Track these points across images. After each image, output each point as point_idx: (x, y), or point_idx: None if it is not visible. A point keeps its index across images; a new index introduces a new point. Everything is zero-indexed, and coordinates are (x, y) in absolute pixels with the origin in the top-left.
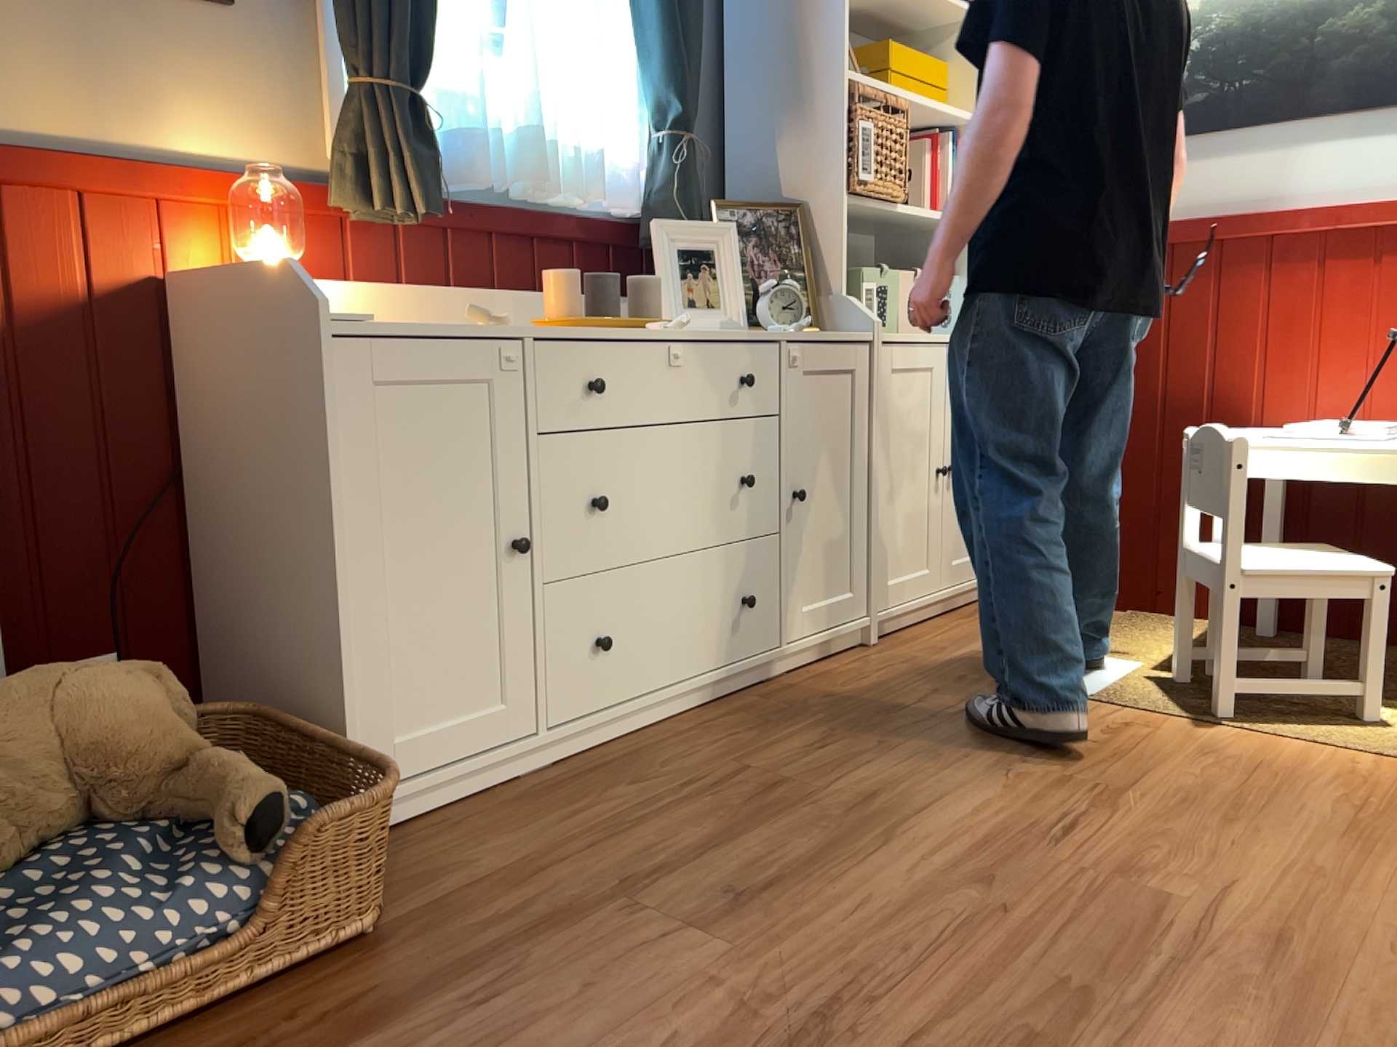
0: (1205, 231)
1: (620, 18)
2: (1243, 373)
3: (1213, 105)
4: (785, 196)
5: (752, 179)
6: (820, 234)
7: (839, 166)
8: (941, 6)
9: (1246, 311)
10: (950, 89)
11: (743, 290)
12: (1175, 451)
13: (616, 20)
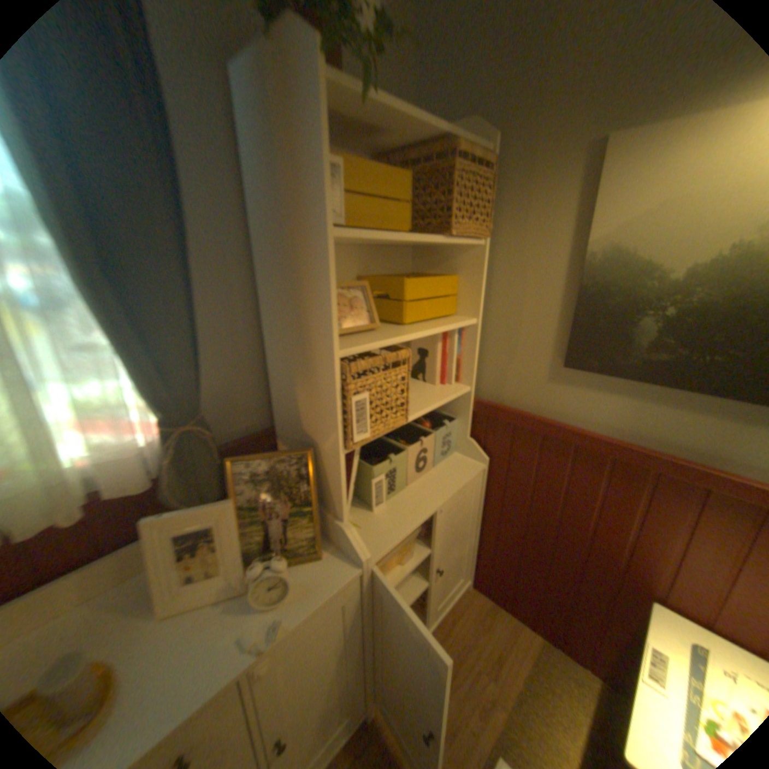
0: (651, 461)
1: (79, 322)
2: (660, 564)
3: (683, 364)
4: (304, 428)
5: (285, 403)
6: (327, 470)
7: (337, 430)
8: (450, 242)
9: (674, 528)
10: (460, 292)
11: (238, 561)
12: (593, 580)
13: (80, 321)
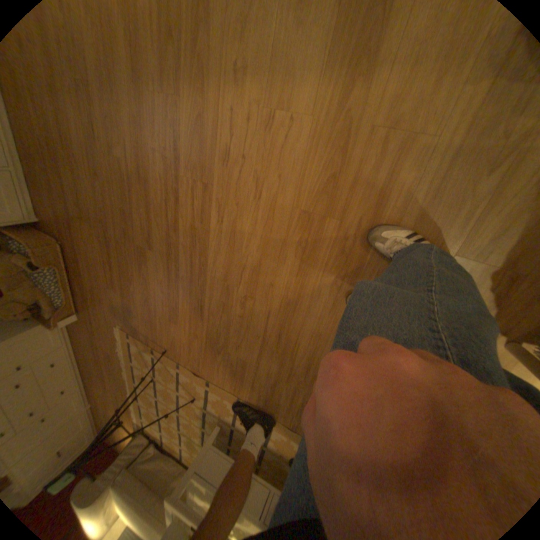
0: None
1: None
2: None
3: None
4: None
5: None
6: None
7: None
8: None
9: None
10: None
11: None
12: None
13: None
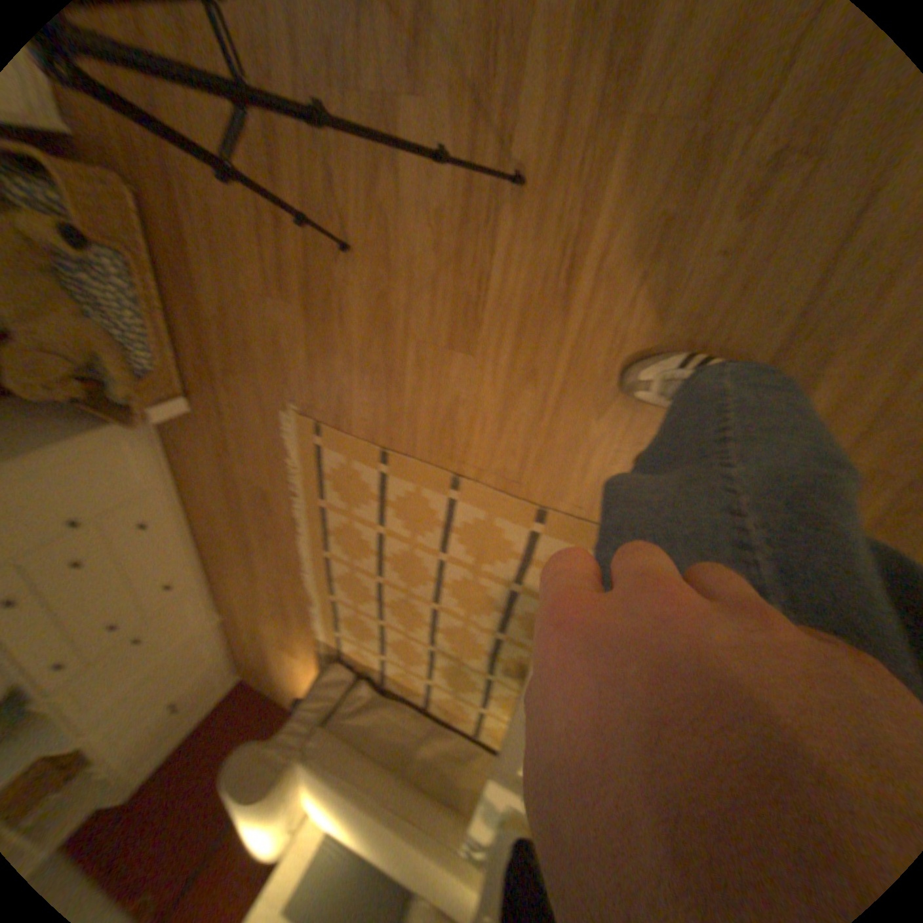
0: None
1: None
2: None
3: None
4: None
5: None
6: None
7: None
8: None
9: None
10: None
11: None
12: None
13: None
